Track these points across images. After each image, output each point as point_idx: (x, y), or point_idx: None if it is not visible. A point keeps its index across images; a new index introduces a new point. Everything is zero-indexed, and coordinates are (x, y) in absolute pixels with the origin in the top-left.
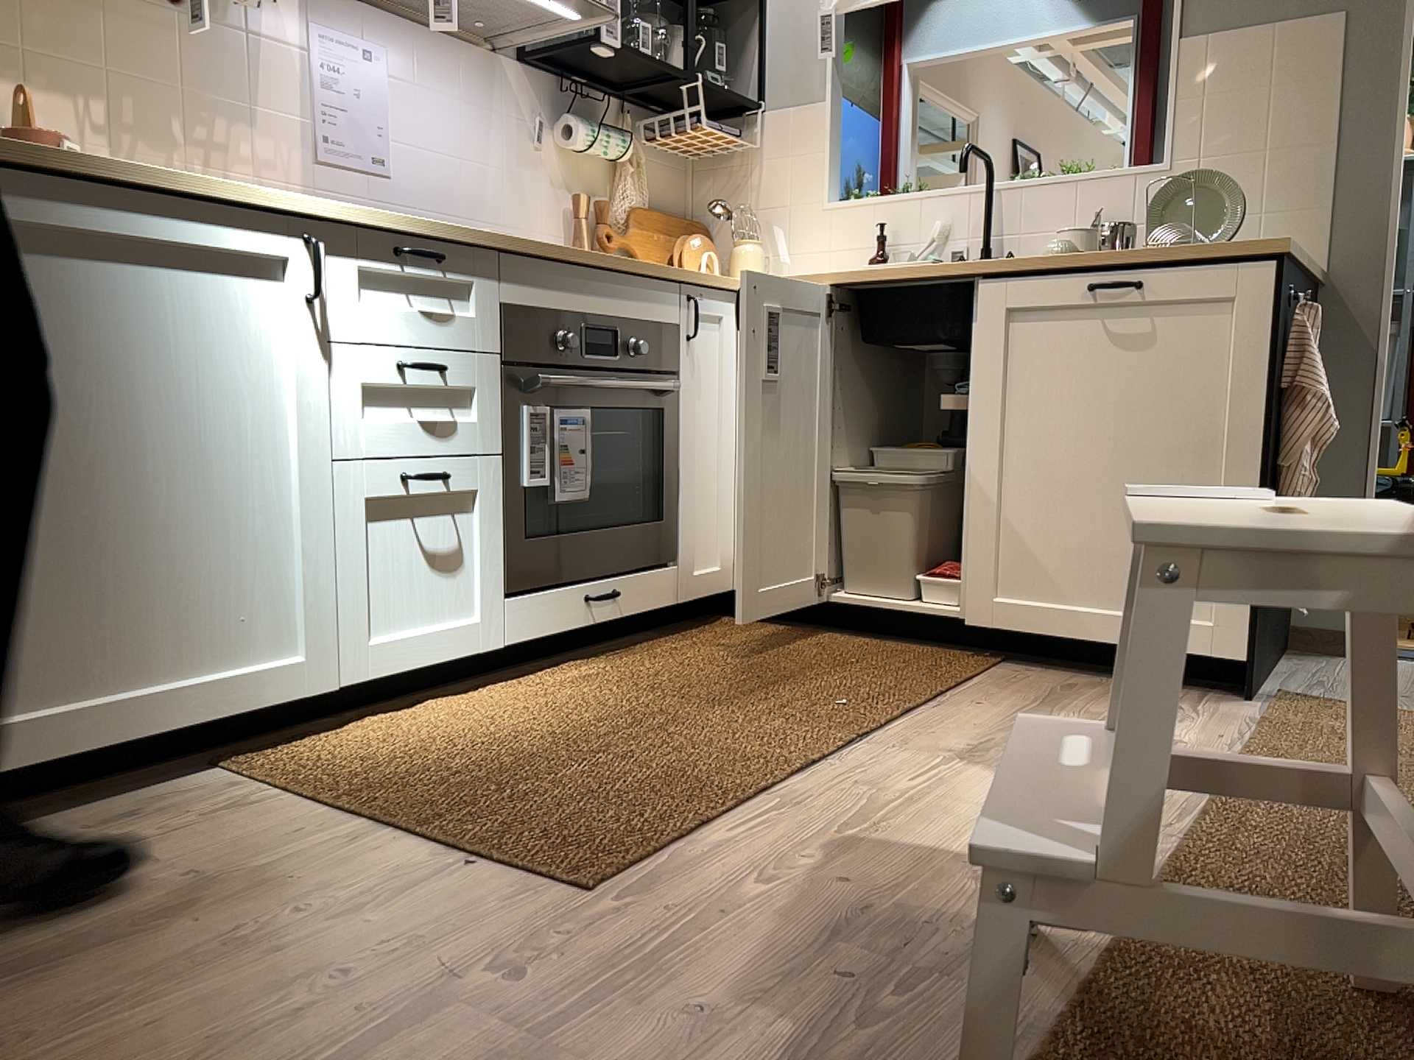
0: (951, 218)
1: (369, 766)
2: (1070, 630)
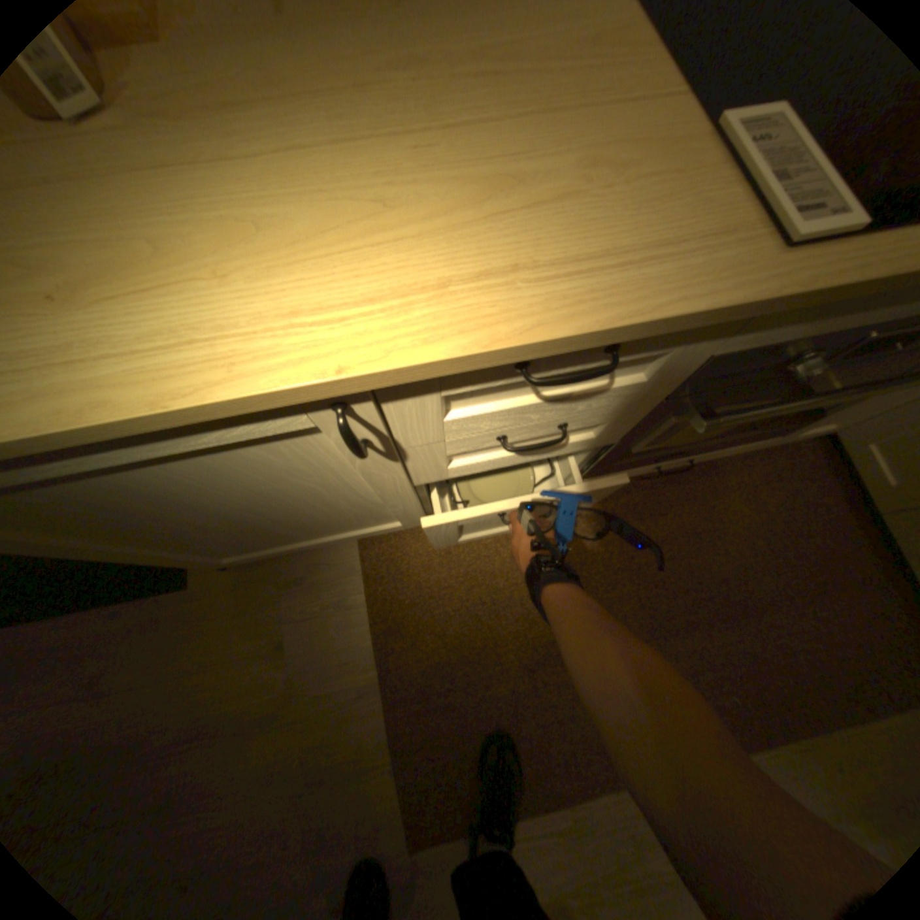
0: None
1: (413, 603)
2: None
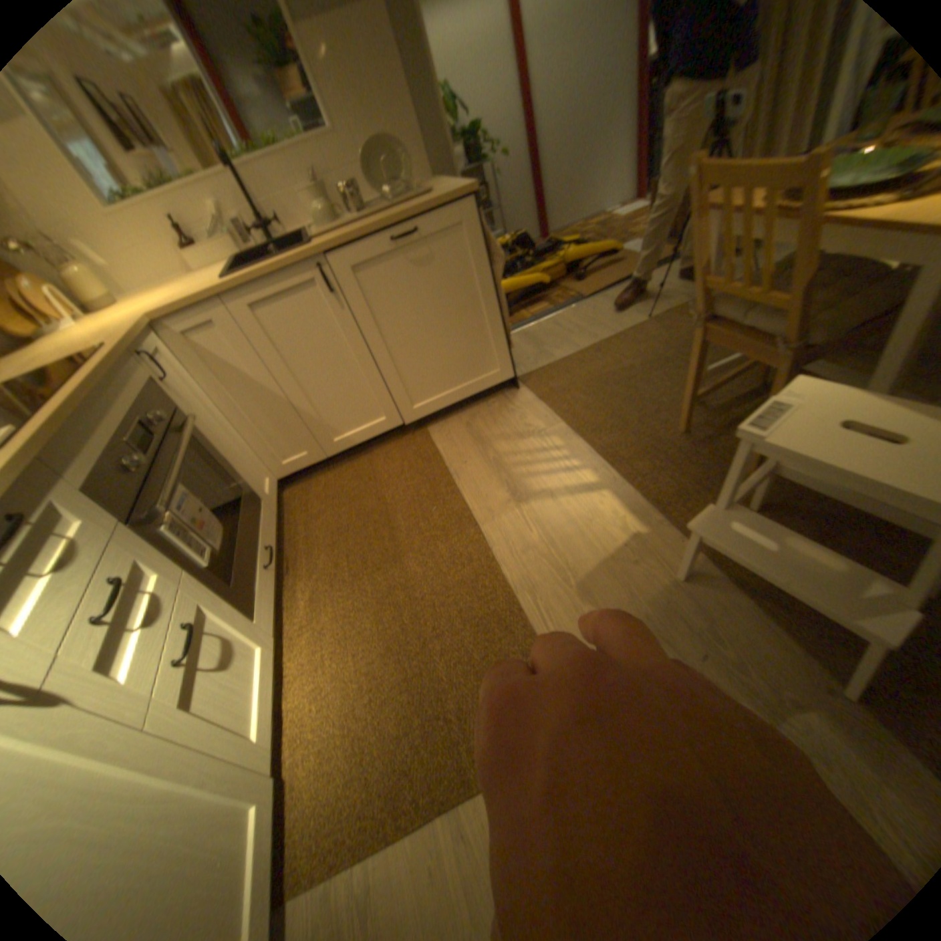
0: (215, 196)
1: (365, 787)
2: (450, 403)
